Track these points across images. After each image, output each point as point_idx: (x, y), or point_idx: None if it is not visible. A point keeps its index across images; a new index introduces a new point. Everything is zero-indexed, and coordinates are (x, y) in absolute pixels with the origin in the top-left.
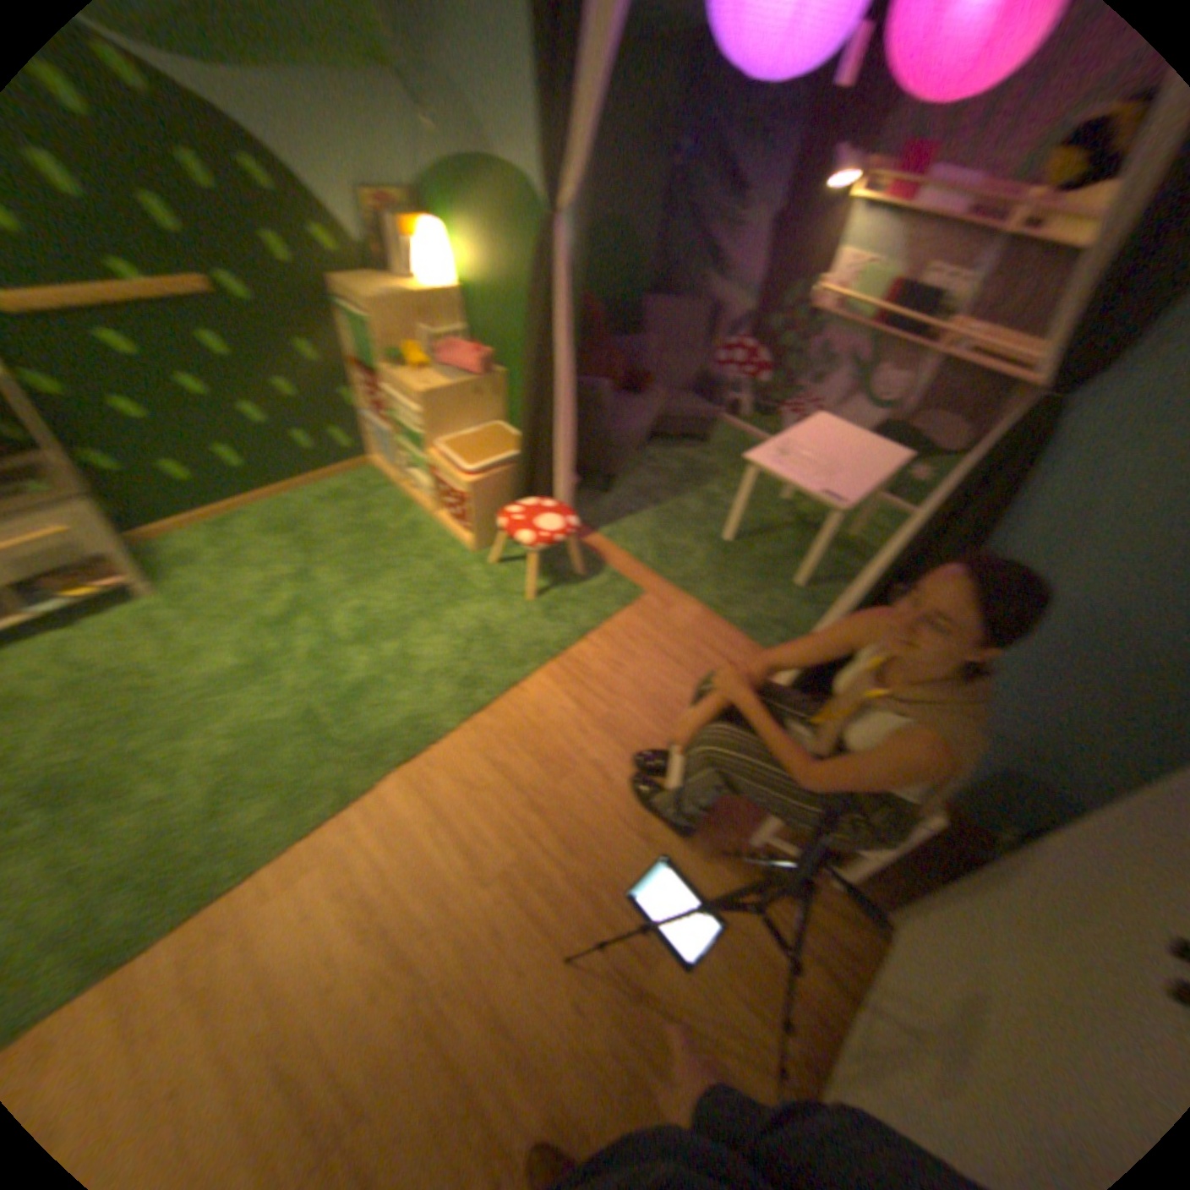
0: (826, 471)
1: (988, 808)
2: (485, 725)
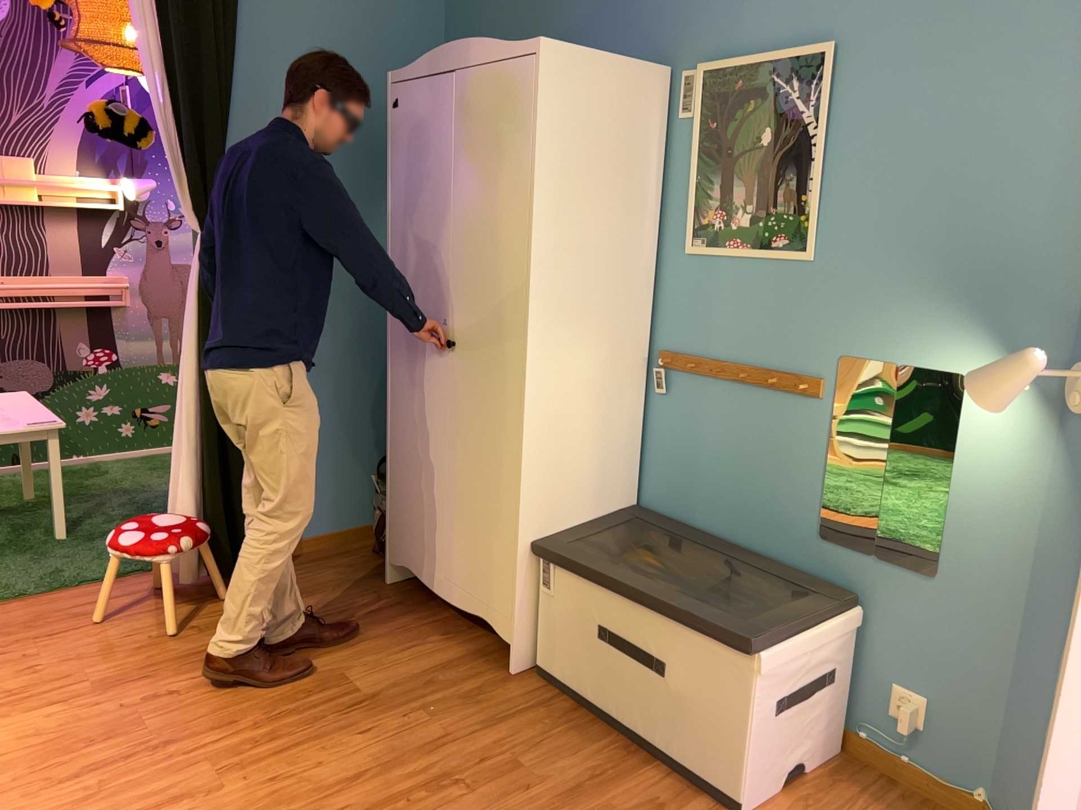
0: (5, 413)
1: (346, 506)
2: (4, 782)
